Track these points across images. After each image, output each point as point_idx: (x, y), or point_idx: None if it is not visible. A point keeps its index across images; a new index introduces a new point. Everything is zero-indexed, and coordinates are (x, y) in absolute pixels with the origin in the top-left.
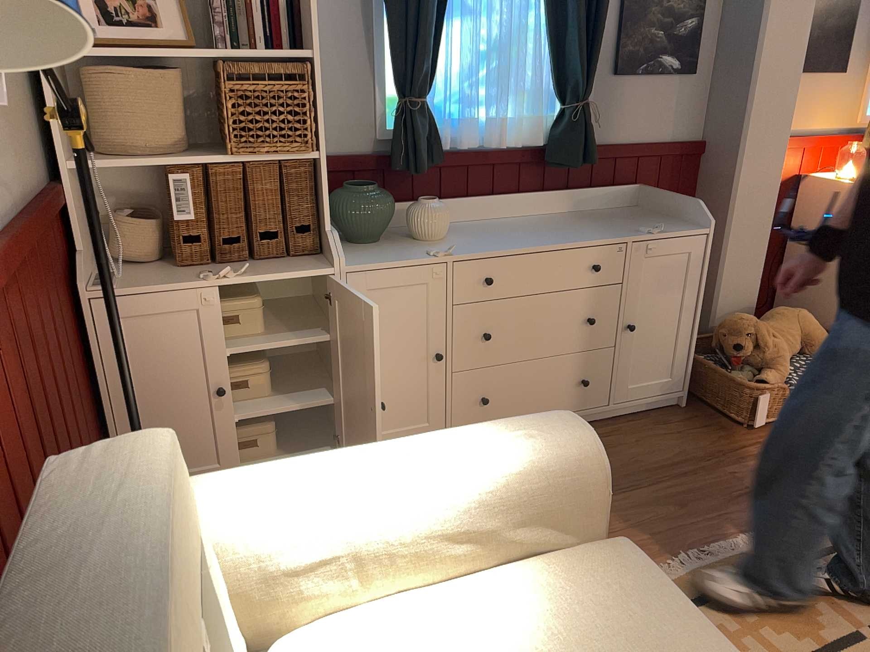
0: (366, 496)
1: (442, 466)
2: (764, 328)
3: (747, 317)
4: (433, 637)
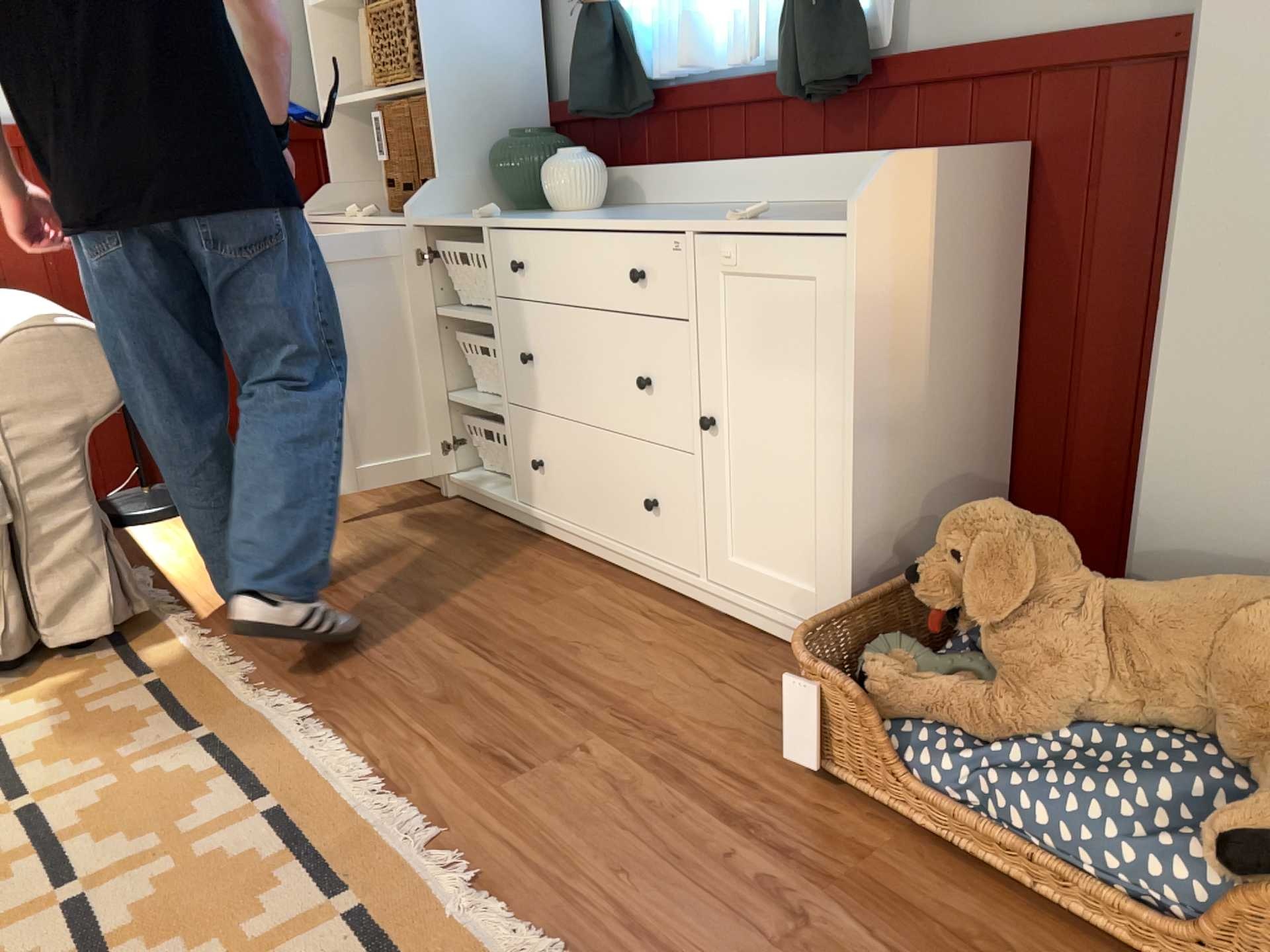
0: None
1: None
2: (1017, 559)
3: (1000, 514)
4: None
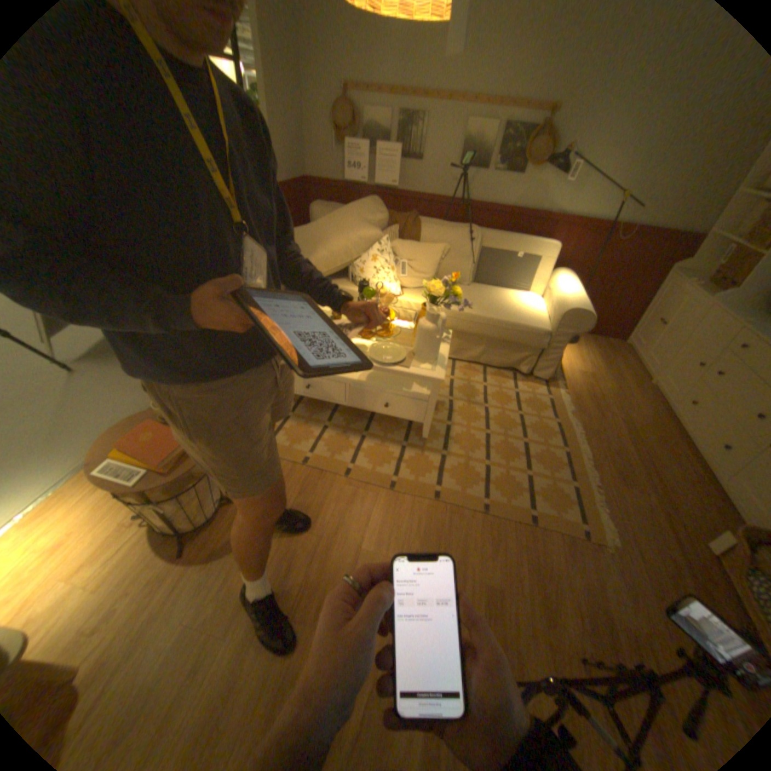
0: (561, 286)
1: (568, 292)
2: None
3: None
4: (531, 304)
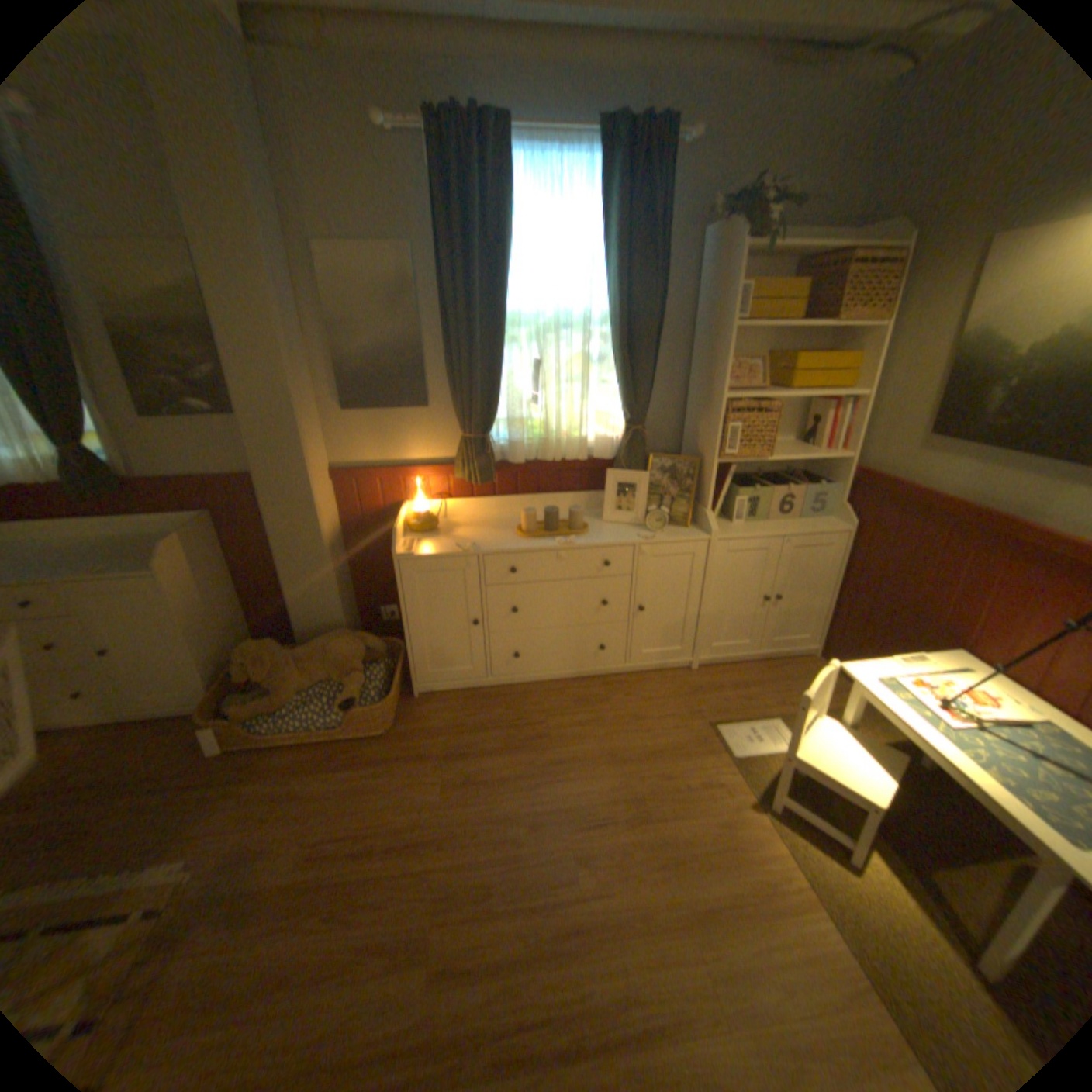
0: None
1: None
2: (262, 659)
3: (251, 646)
4: None
